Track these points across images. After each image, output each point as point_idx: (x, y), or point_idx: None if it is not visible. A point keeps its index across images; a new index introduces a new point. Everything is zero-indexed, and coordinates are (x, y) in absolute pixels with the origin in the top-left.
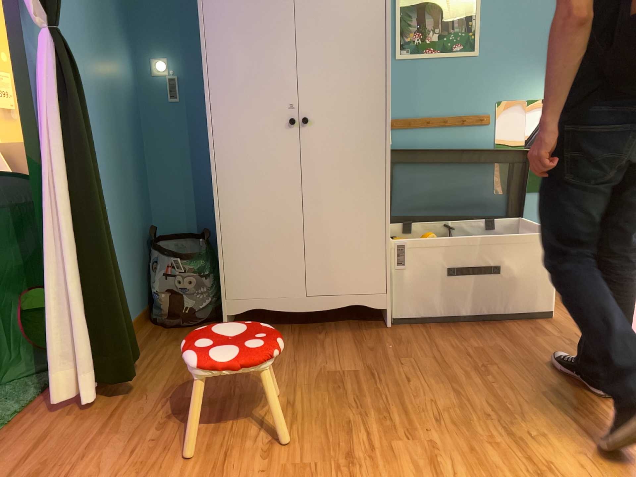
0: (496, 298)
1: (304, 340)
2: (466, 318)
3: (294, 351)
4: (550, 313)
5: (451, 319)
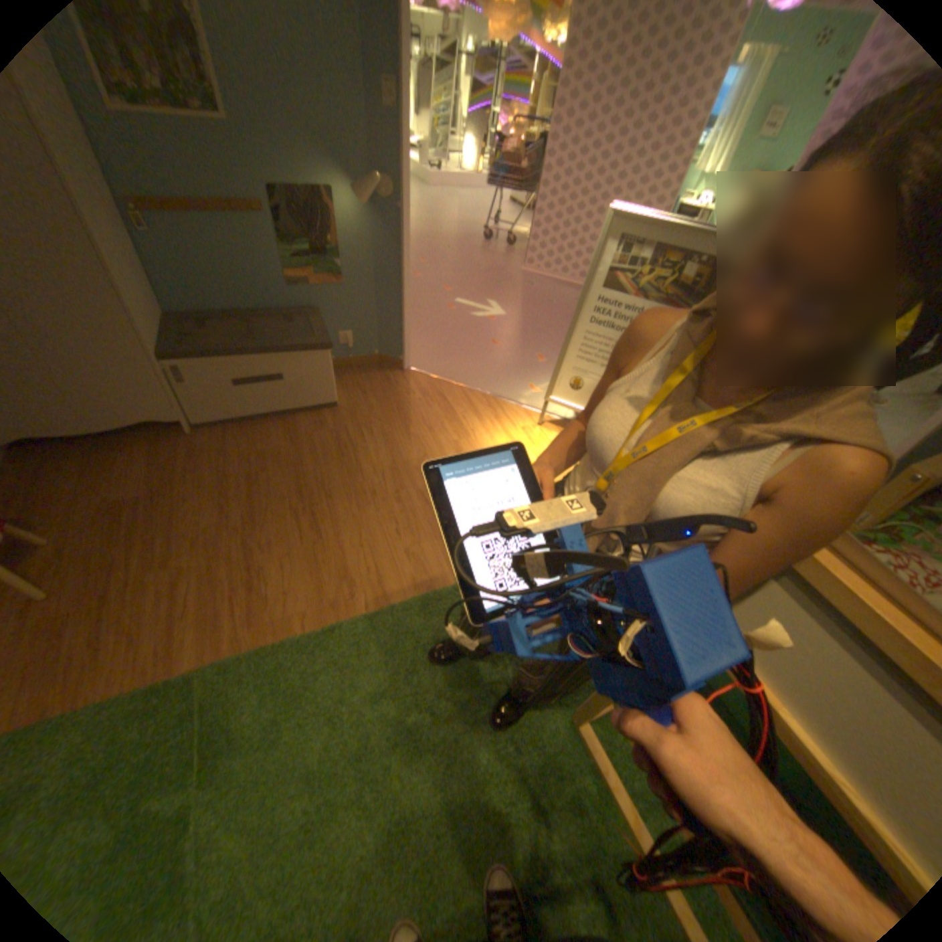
0: (287, 397)
1: (95, 462)
2: (264, 414)
3: (81, 478)
4: (339, 398)
5: (251, 416)
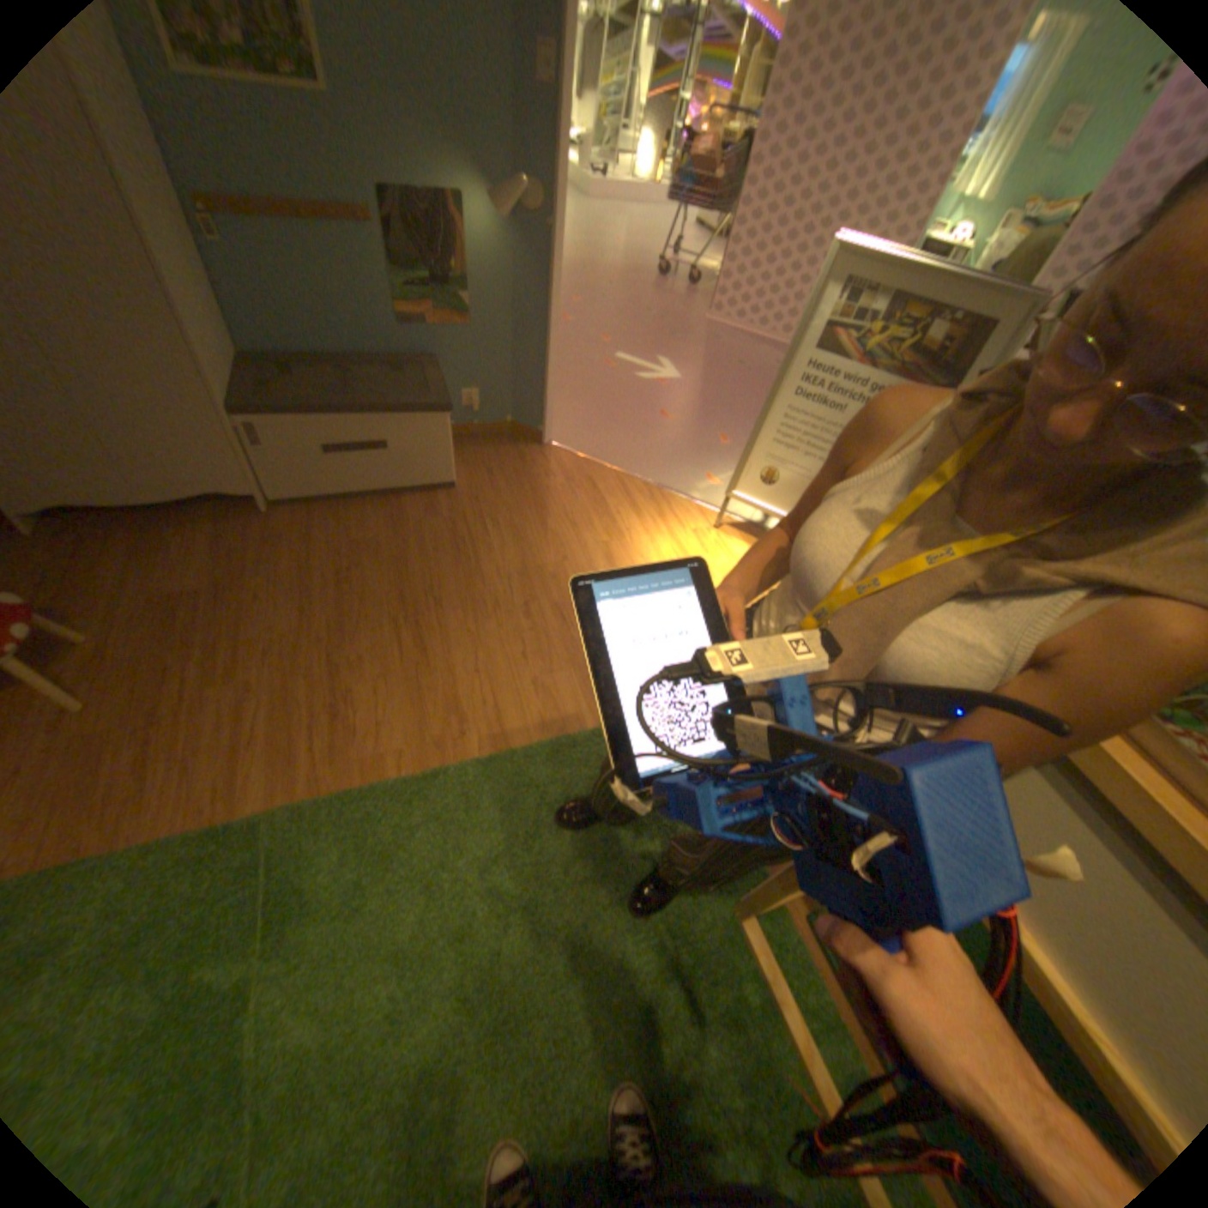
0: (391, 472)
1: (146, 541)
2: (361, 493)
3: (128, 561)
4: (458, 477)
5: (344, 494)
